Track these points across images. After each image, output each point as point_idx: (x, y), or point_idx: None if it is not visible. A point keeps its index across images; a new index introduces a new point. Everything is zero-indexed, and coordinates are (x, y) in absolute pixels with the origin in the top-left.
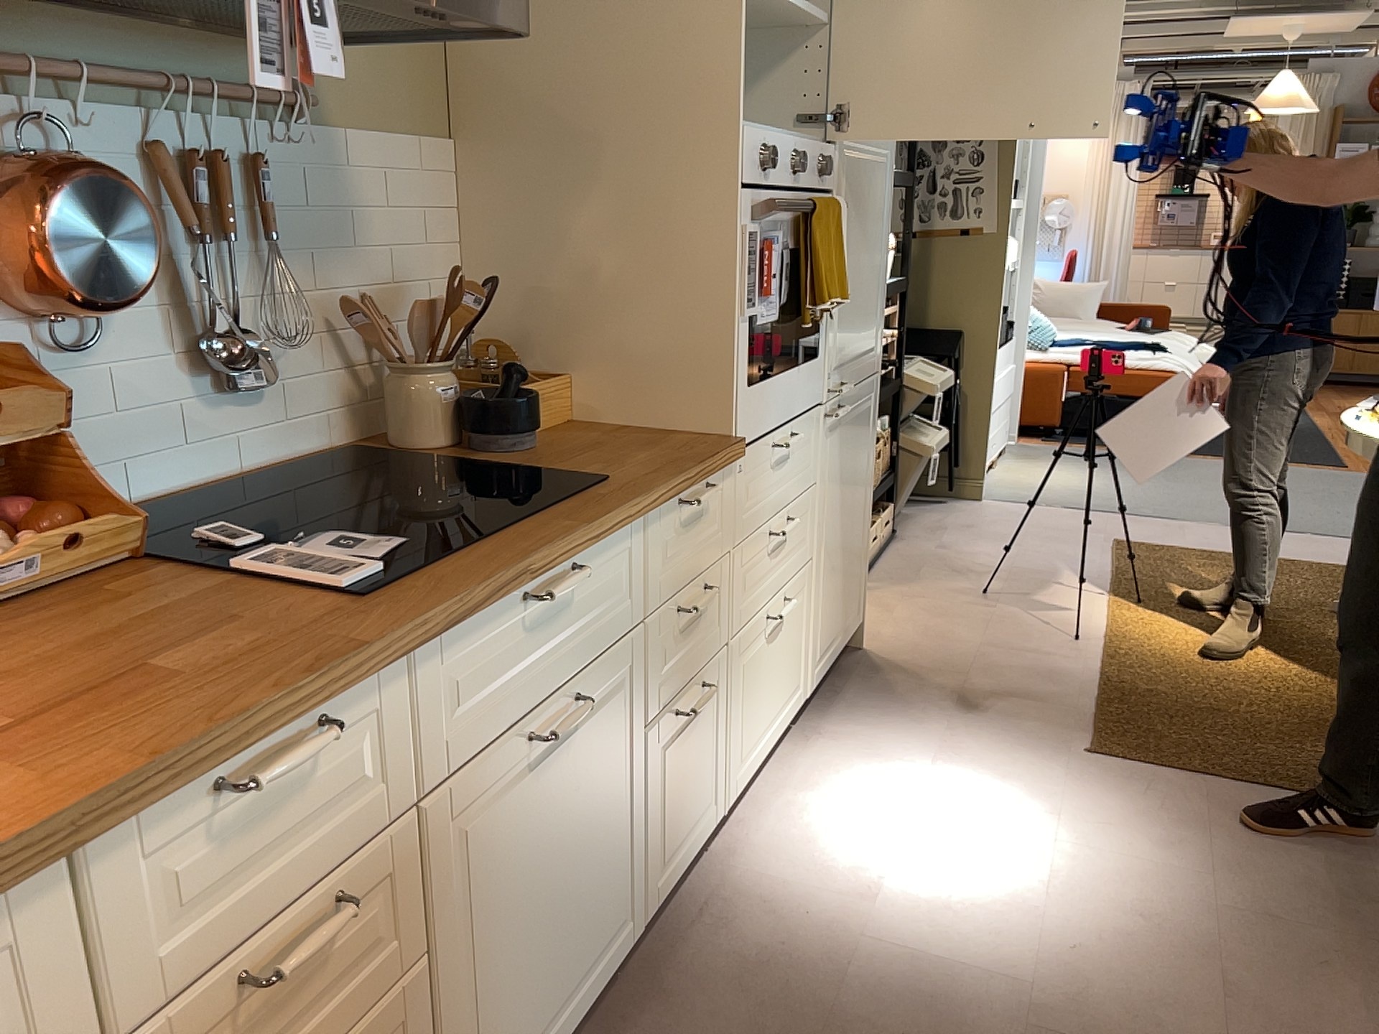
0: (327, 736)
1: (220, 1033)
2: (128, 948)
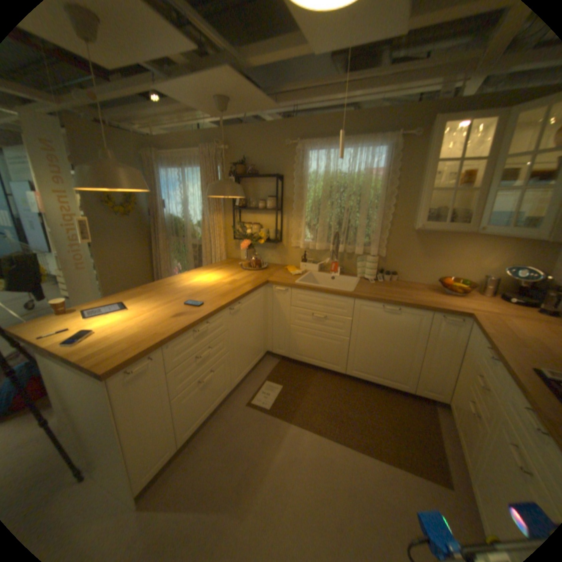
0: (492, 357)
1: (481, 380)
2: (483, 353)
